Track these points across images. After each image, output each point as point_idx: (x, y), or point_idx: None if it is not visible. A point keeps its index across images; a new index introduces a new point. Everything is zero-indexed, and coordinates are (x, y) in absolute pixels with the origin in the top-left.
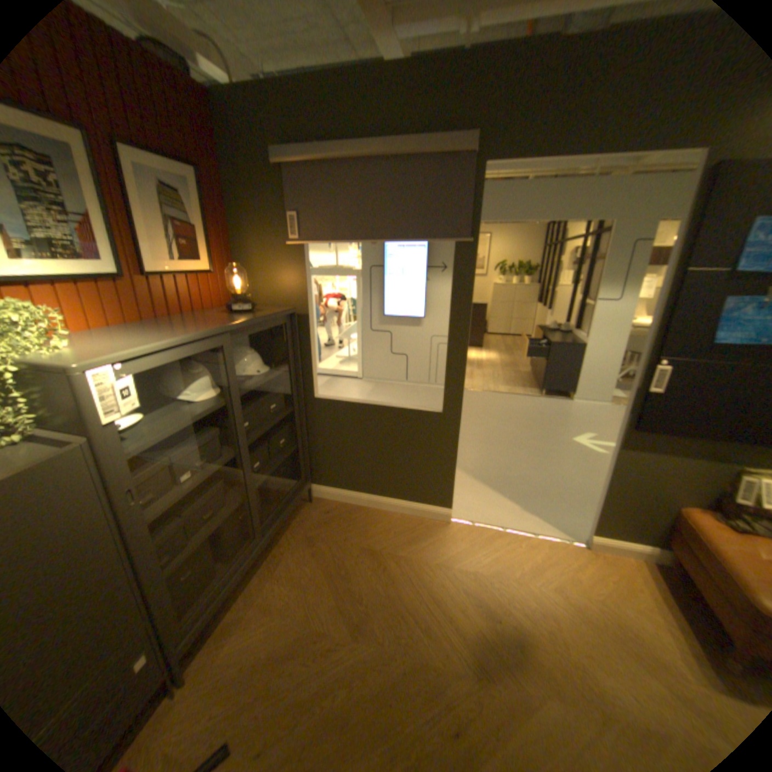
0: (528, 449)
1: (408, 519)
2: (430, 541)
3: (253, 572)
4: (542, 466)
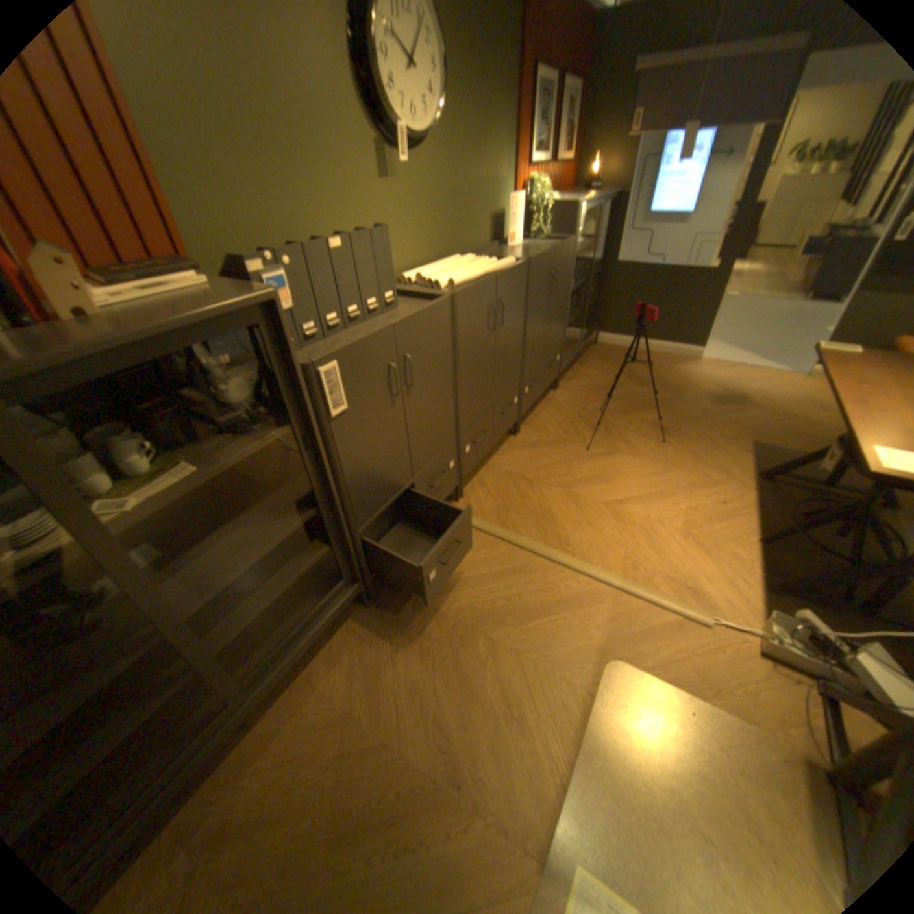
0: (777, 331)
1: (669, 356)
2: (686, 364)
3: (572, 365)
4: (788, 341)
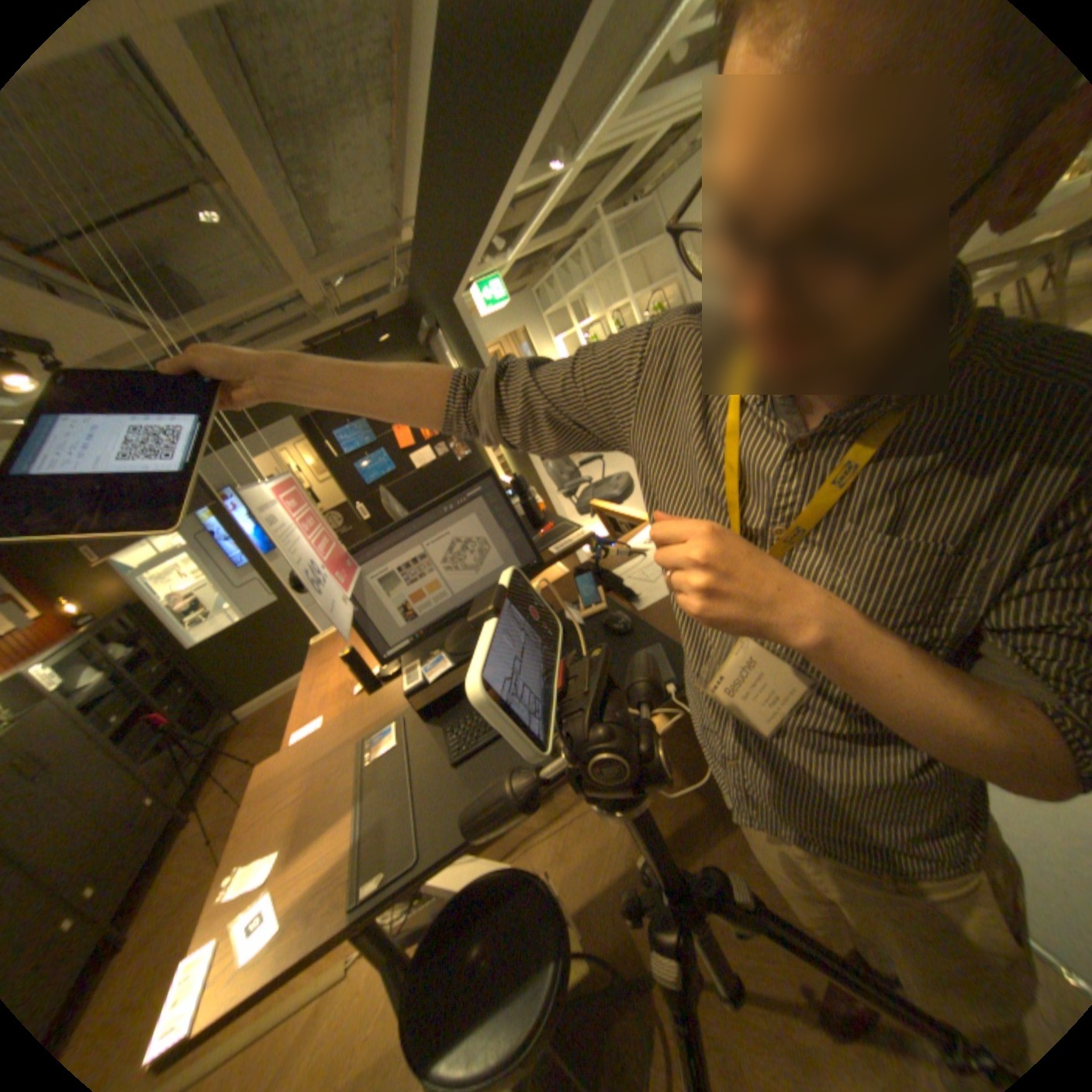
0: None
1: None
2: None
3: (209, 773)
4: None
